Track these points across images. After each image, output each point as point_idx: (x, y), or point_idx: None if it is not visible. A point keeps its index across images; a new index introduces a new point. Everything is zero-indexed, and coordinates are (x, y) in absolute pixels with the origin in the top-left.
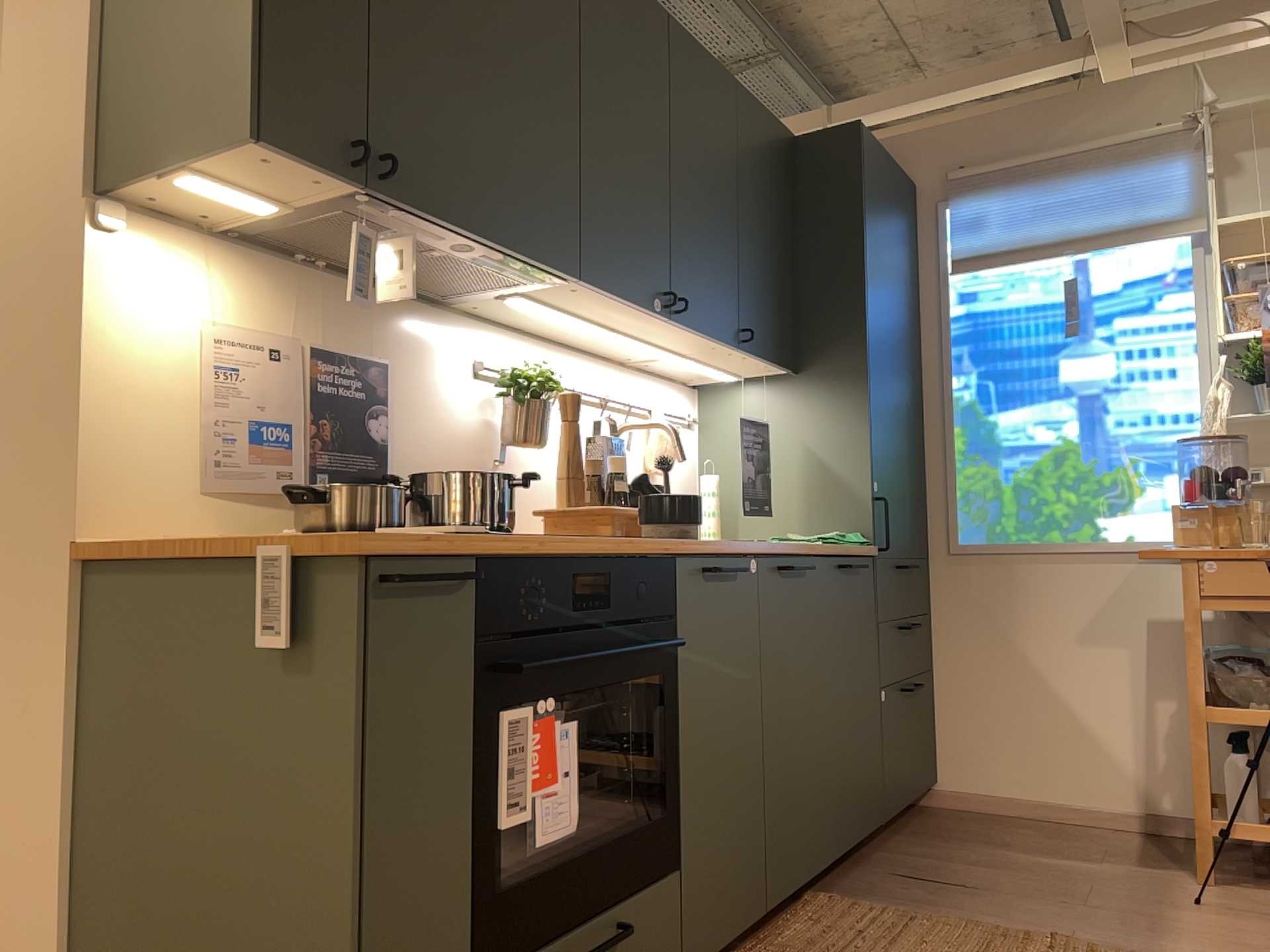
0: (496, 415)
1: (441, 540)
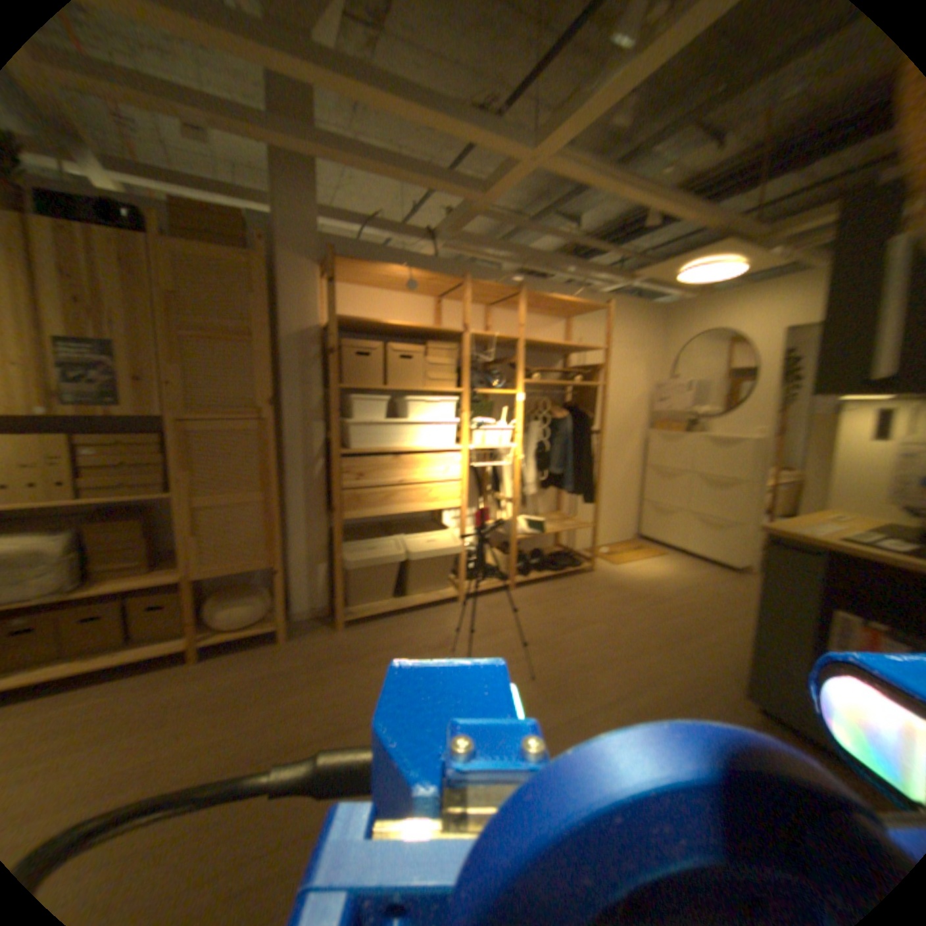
0: None
1: (816, 539)
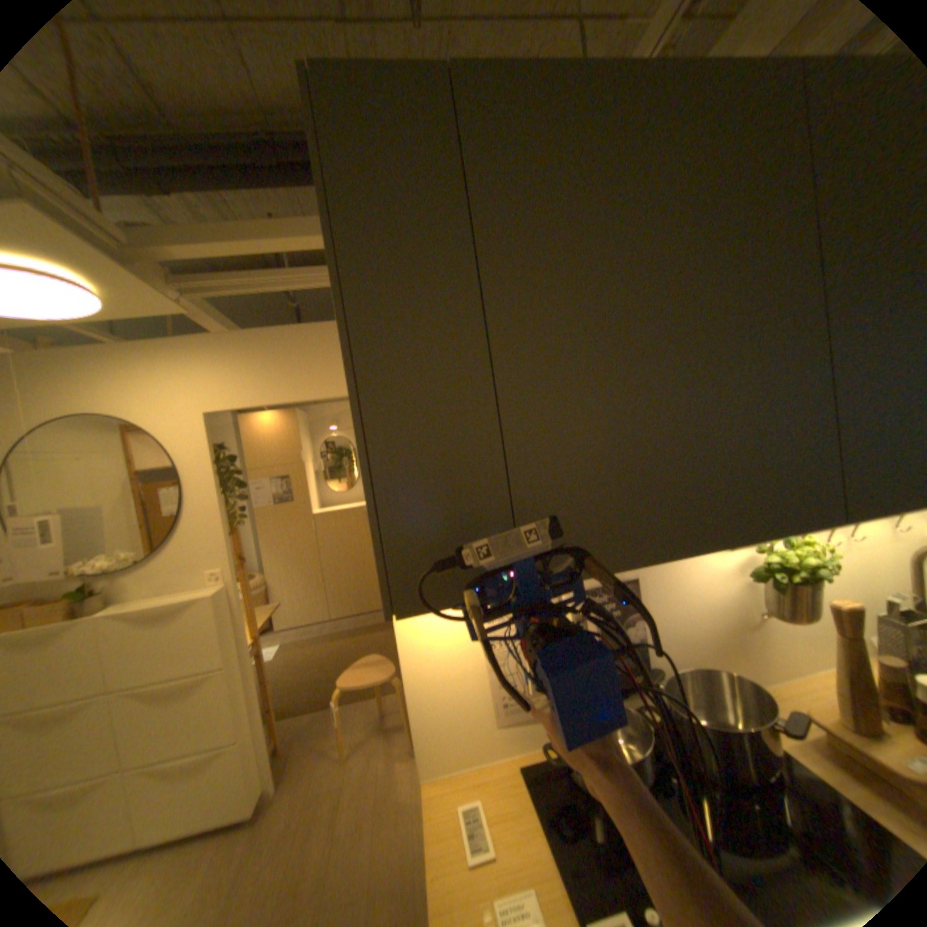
0: (759, 582)
1: None
